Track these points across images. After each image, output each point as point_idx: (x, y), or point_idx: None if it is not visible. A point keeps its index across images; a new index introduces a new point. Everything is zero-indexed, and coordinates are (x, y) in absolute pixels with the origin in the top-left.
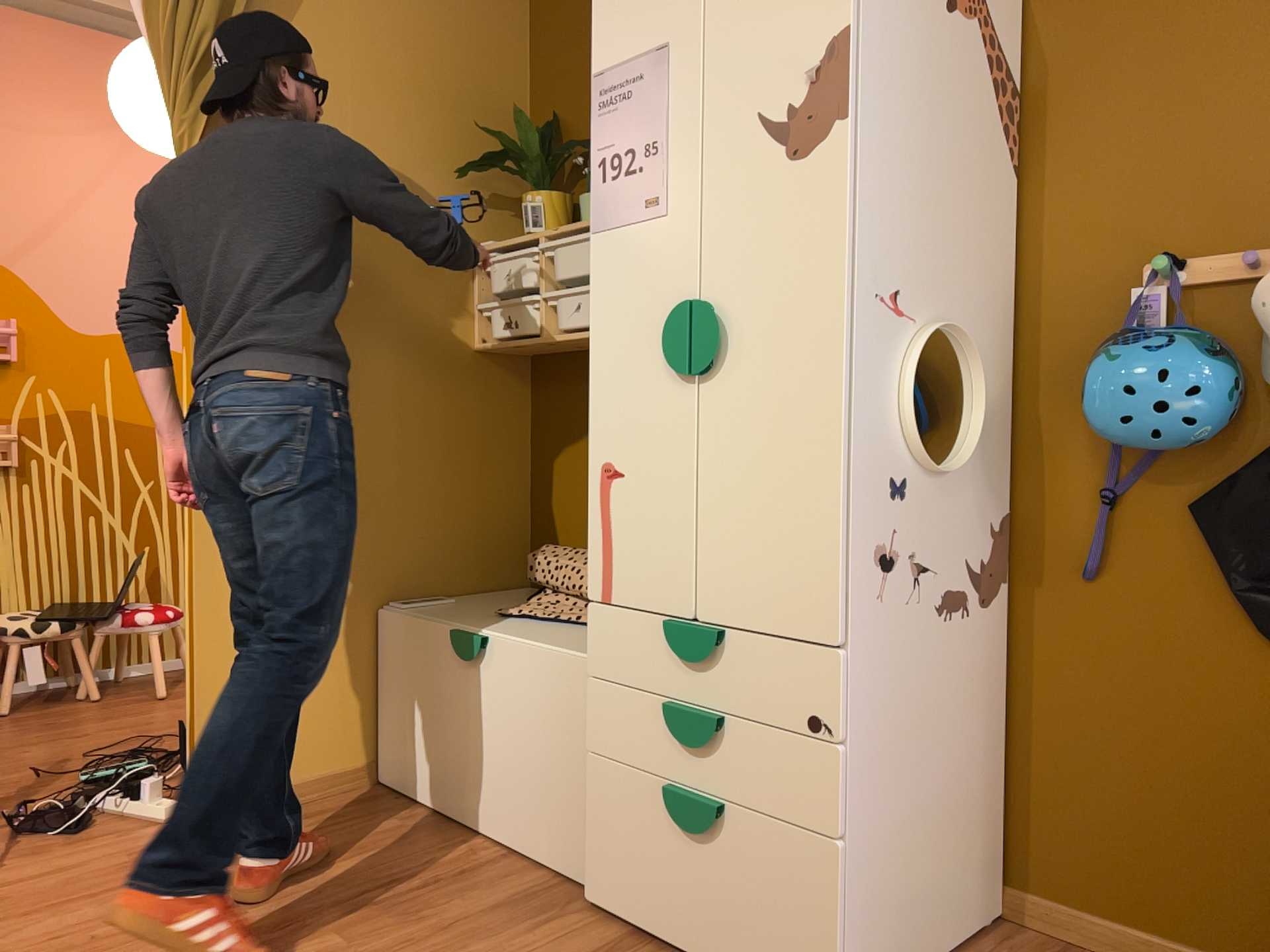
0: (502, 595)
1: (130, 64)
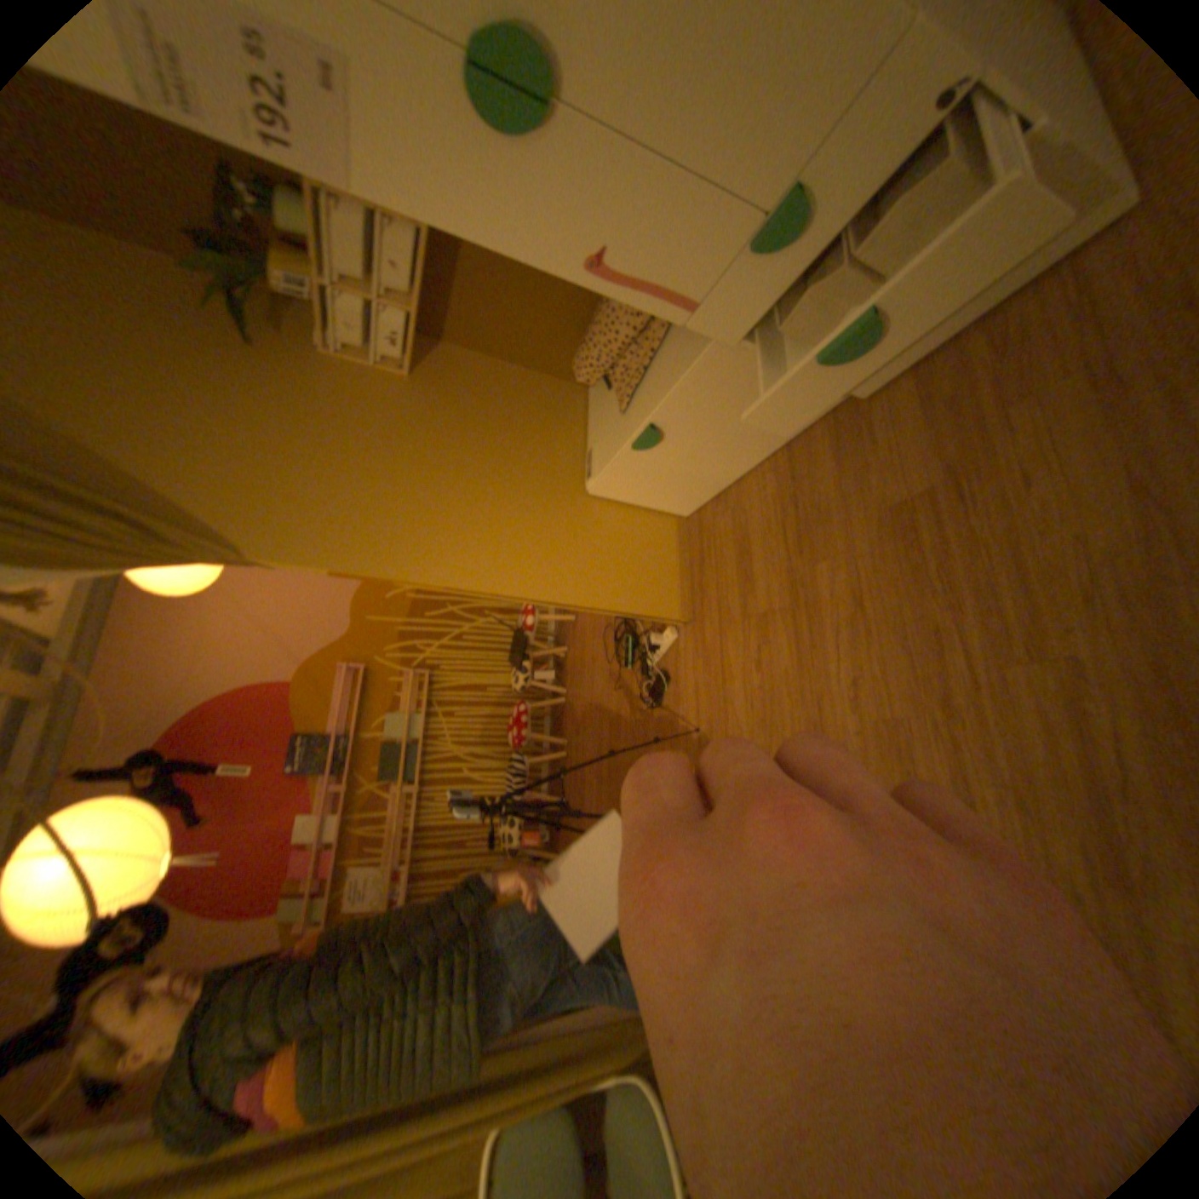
0: (596, 406)
1: (144, 579)
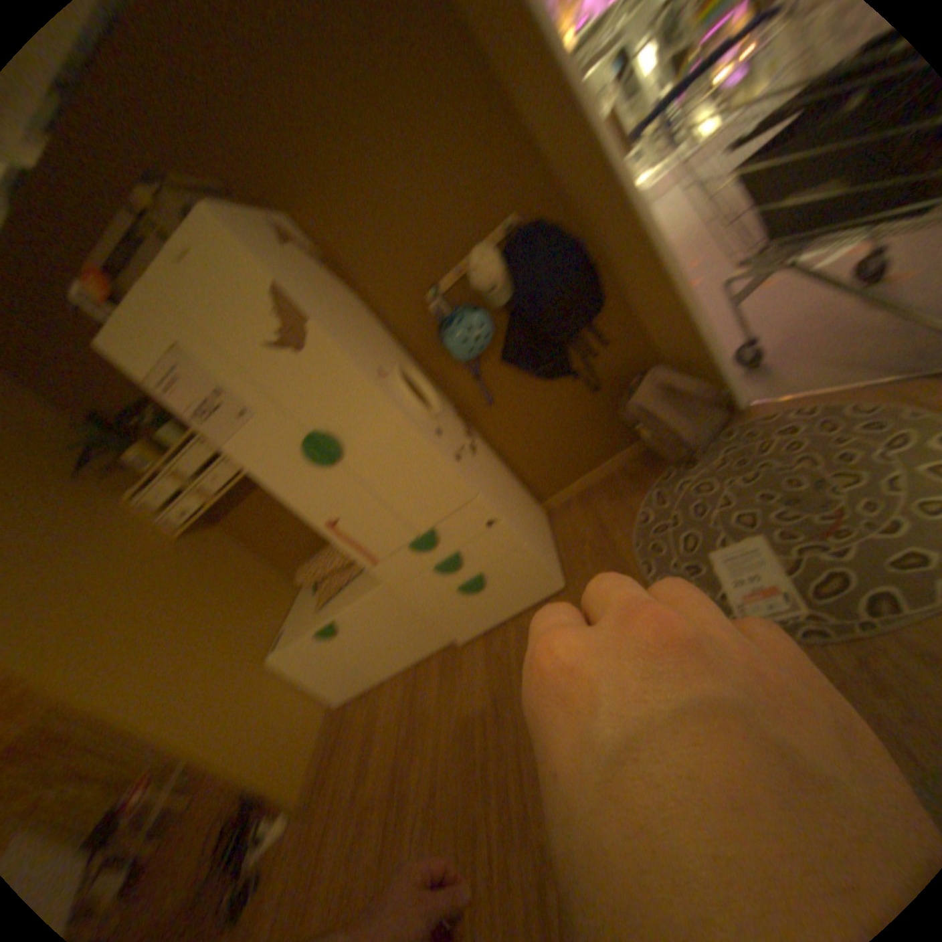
0: (298, 604)
1: None
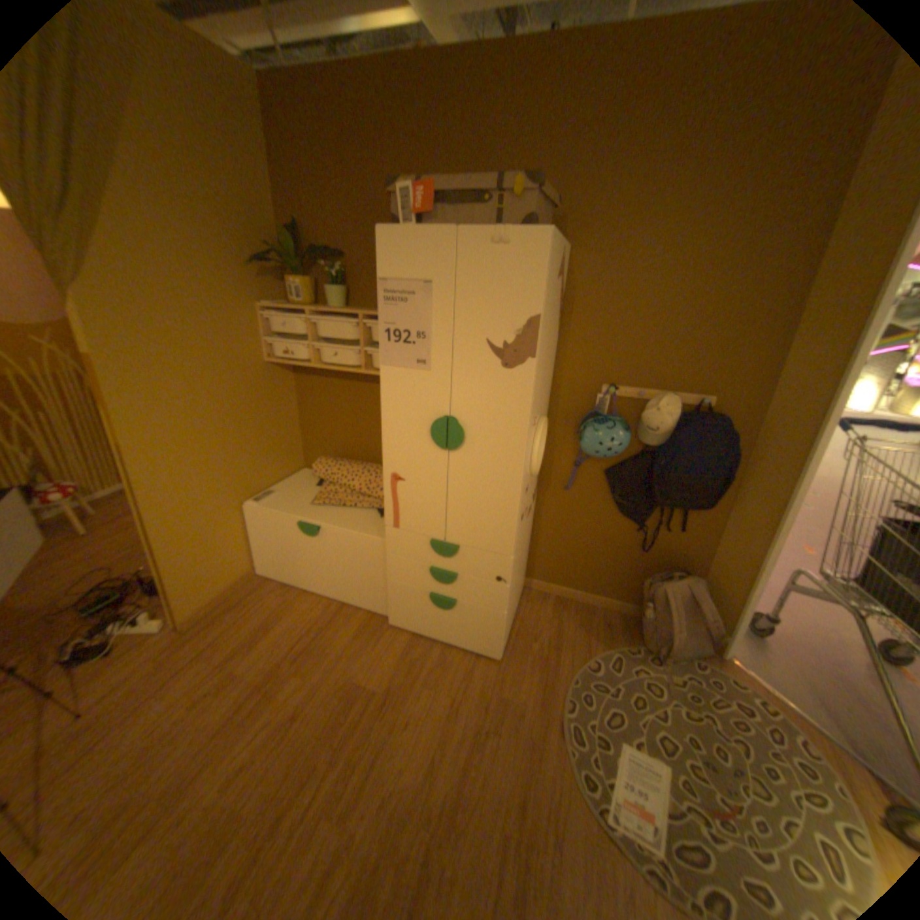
0: (298, 480)
1: None
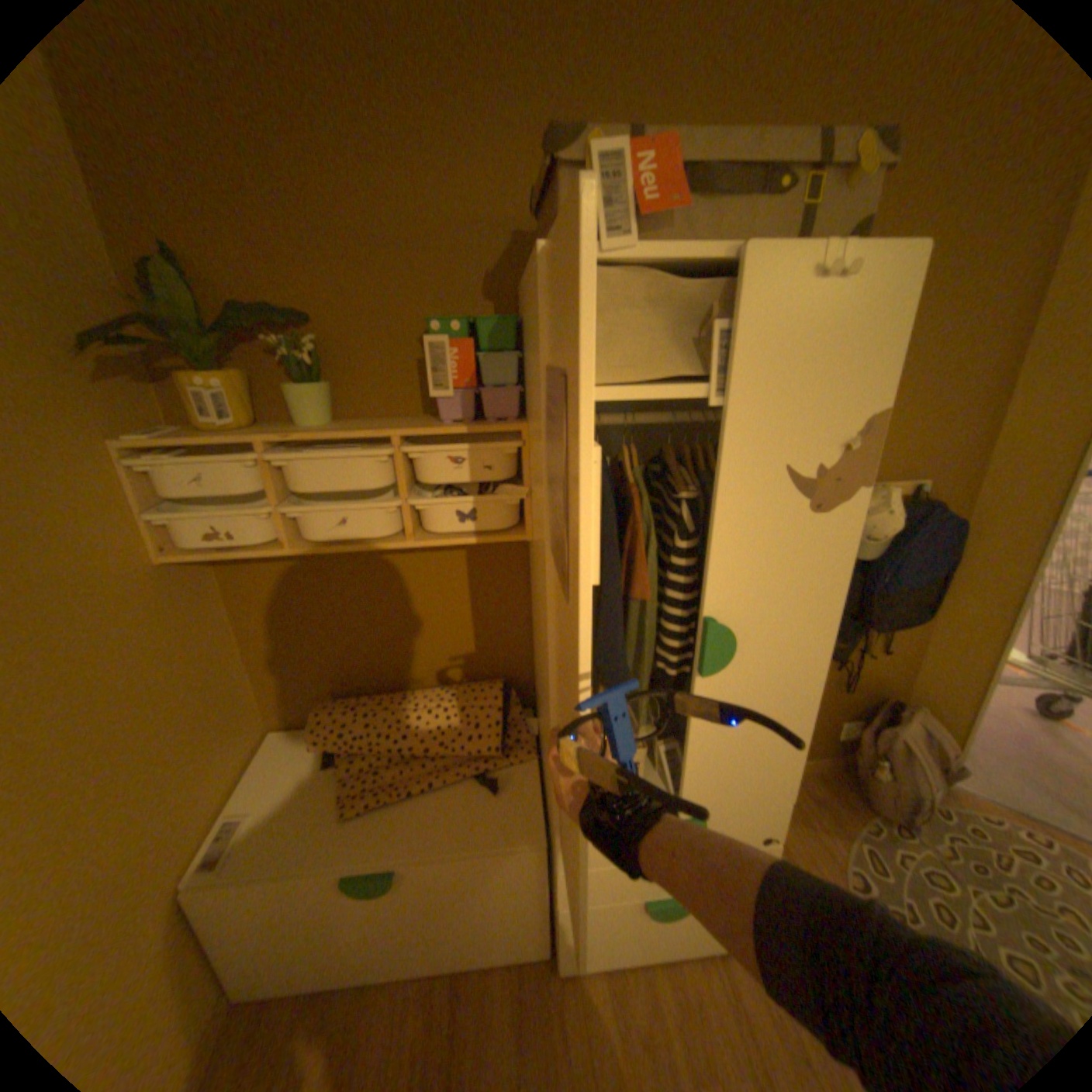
0: (272, 766)
1: None
